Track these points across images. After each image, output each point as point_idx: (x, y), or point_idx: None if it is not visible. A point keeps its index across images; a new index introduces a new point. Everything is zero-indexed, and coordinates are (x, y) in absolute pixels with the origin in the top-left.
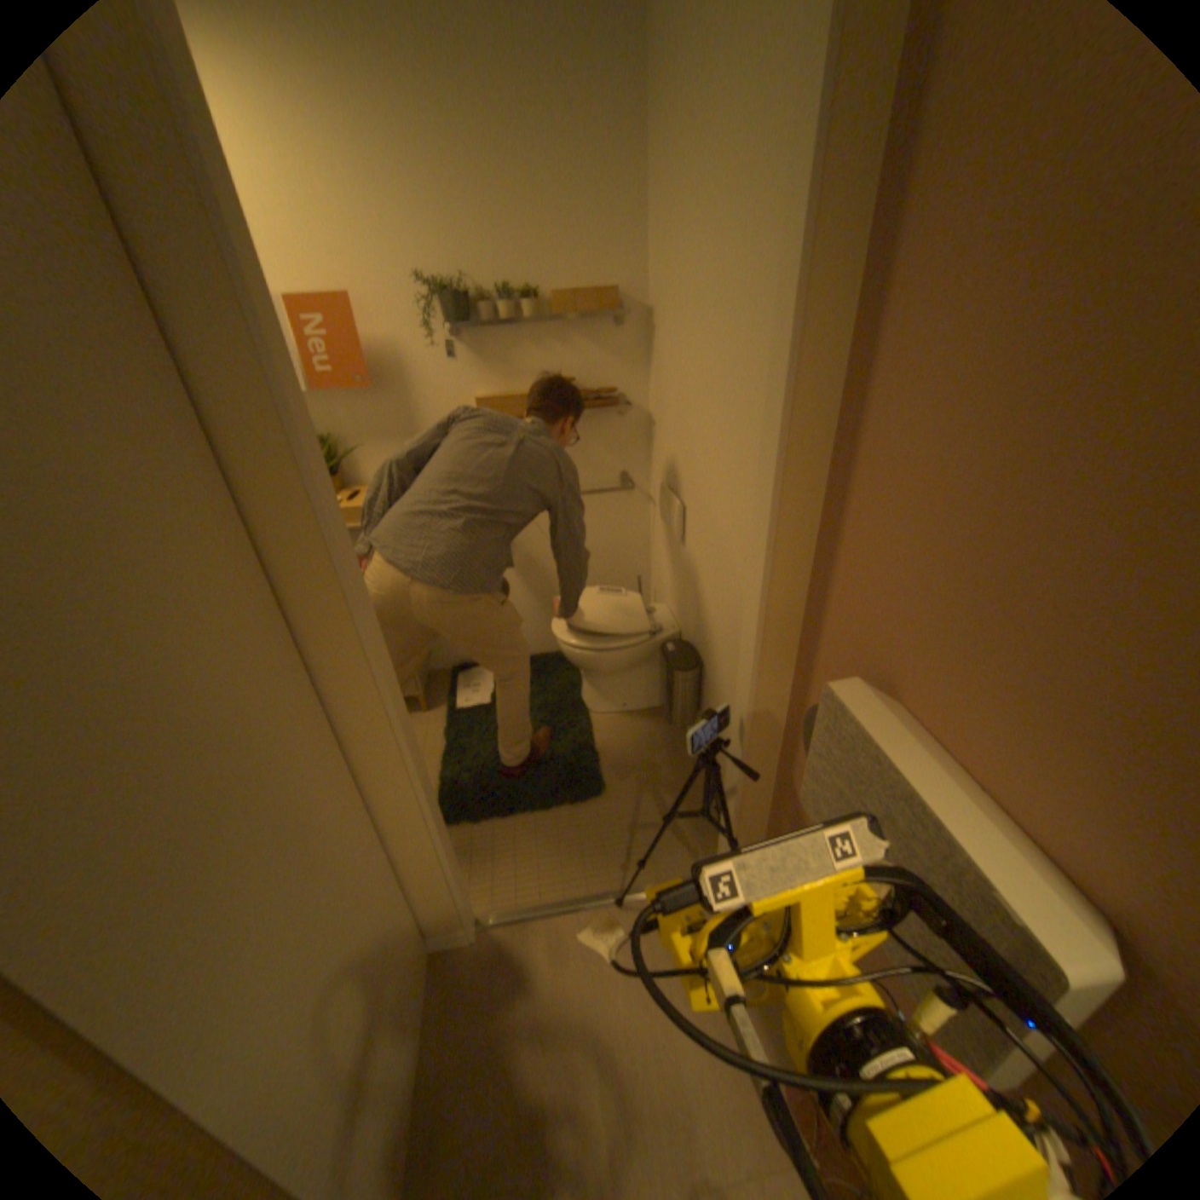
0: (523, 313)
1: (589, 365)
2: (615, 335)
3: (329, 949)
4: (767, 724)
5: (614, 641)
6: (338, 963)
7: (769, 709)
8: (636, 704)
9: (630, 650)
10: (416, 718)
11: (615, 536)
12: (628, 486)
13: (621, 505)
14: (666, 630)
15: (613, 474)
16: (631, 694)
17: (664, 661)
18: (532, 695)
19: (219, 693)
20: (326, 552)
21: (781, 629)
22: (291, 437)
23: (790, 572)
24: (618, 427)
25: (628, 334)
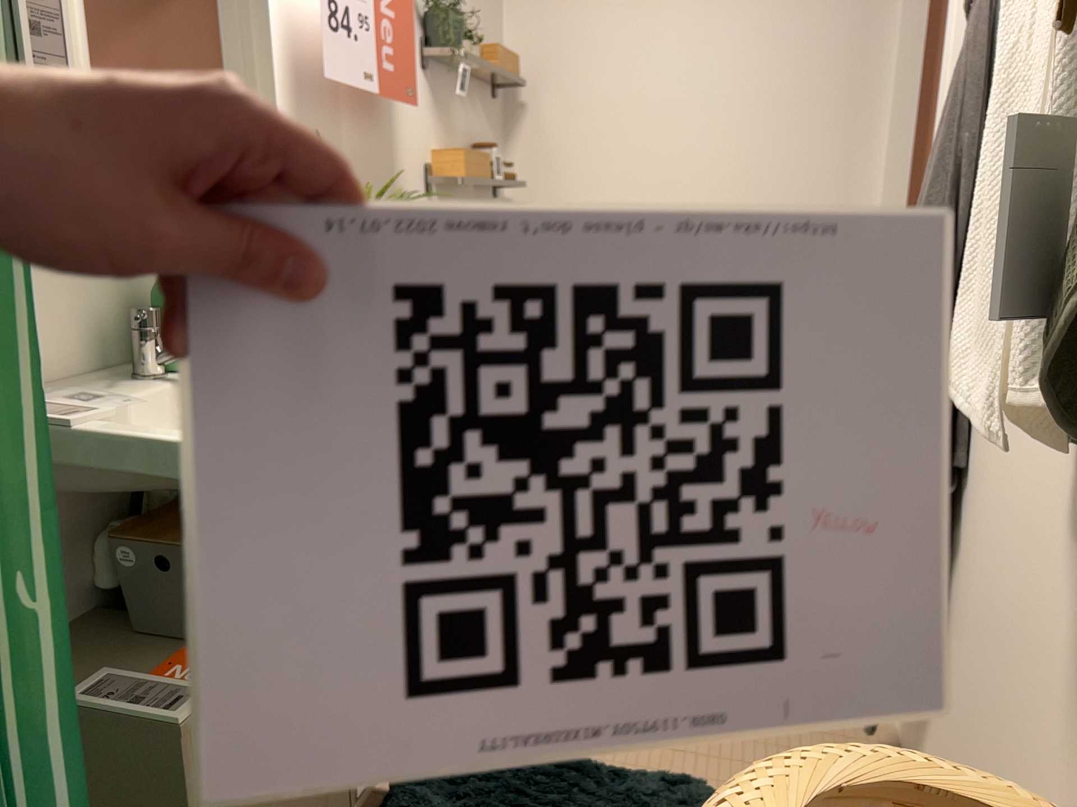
0: (457, 64)
1: (483, 137)
2: (492, 110)
3: None
4: None
5: None
6: None
7: None
8: None
9: None
10: None
11: None
12: None
13: None
14: None
15: None
16: None
17: None
18: None
19: None
20: None
21: None
22: None
23: None
24: None
25: (497, 112)
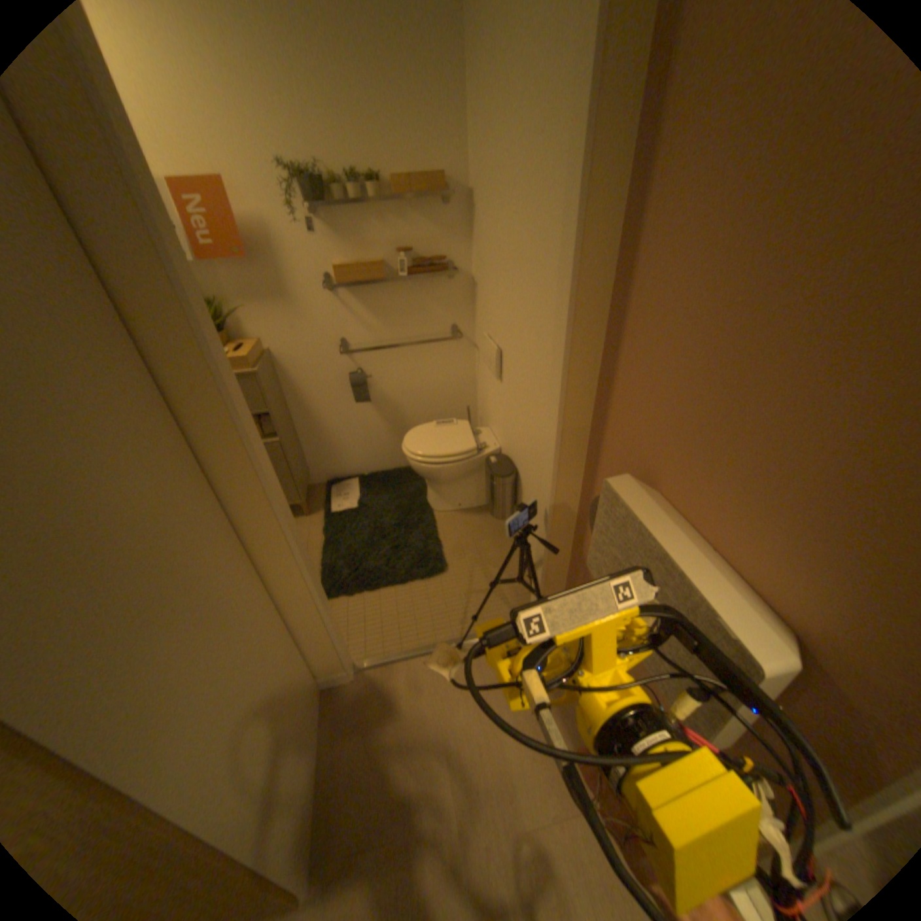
0: (368, 194)
1: (423, 237)
2: (443, 212)
3: (243, 689)
4: (565, 513)
5: (450, 456)
6: (251, 698)
7: (566, 502)
8: (468, 504)
9: (463, 463)
10: (300, 521)
11: (449, 376)
12: (457, 336)
13: (452, 351)
14: (489, 447)
15: (446, 326)
16: (464, 496)
17: (489, 471)
18: (390, 500)
19: (139, 503)
20: (217, 390)
21: (574, 442)
22: (180, 296)
23: (580, 398)
24: (448, 288)
25: (454, 211)
